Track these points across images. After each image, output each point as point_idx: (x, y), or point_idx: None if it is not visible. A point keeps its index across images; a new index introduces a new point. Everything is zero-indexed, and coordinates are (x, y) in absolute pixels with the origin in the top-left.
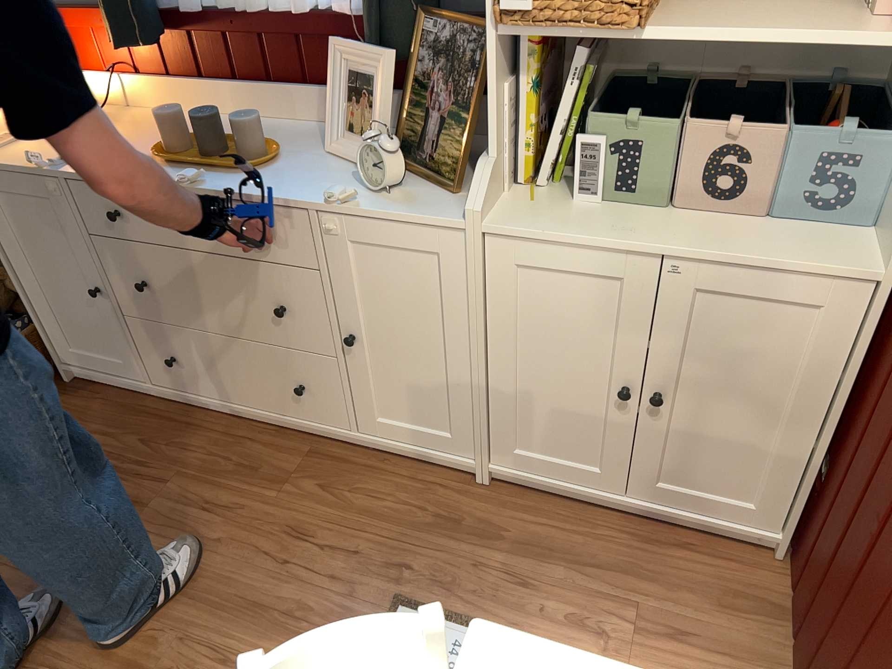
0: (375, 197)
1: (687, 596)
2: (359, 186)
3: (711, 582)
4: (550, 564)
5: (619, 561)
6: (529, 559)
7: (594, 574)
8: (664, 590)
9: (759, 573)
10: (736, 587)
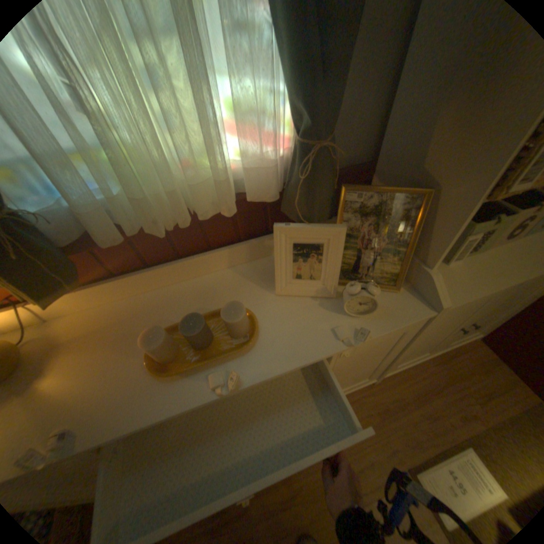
0: (366, 320)
1: (479, 379)
2: (338, 314)
3: (478, 366)
4: (435, 403)
5: (450, 381)
6: (427, 407)
7: (450, 395)
8: (472, 383)
9: (483, 351)
10: (484, 363)
